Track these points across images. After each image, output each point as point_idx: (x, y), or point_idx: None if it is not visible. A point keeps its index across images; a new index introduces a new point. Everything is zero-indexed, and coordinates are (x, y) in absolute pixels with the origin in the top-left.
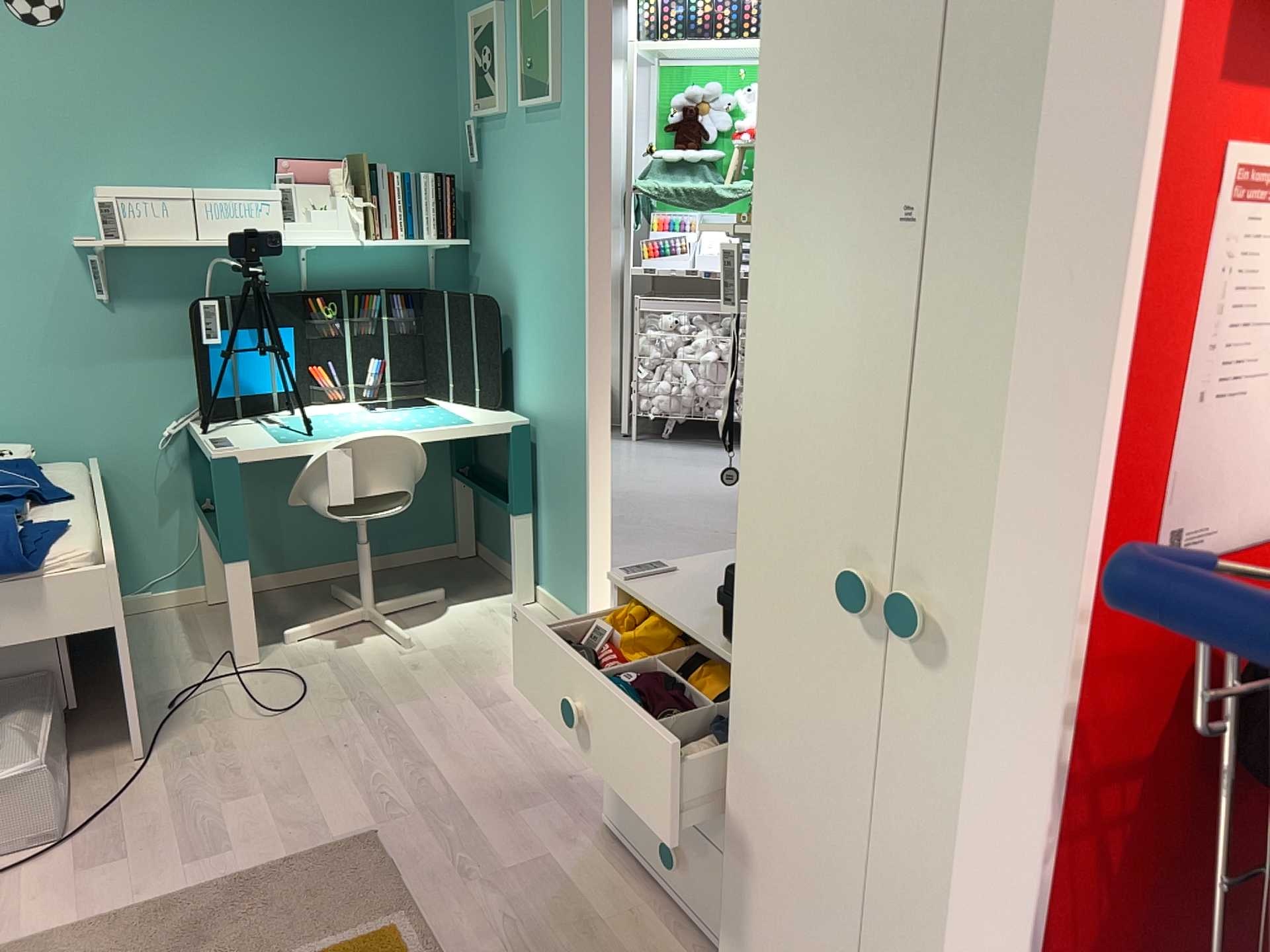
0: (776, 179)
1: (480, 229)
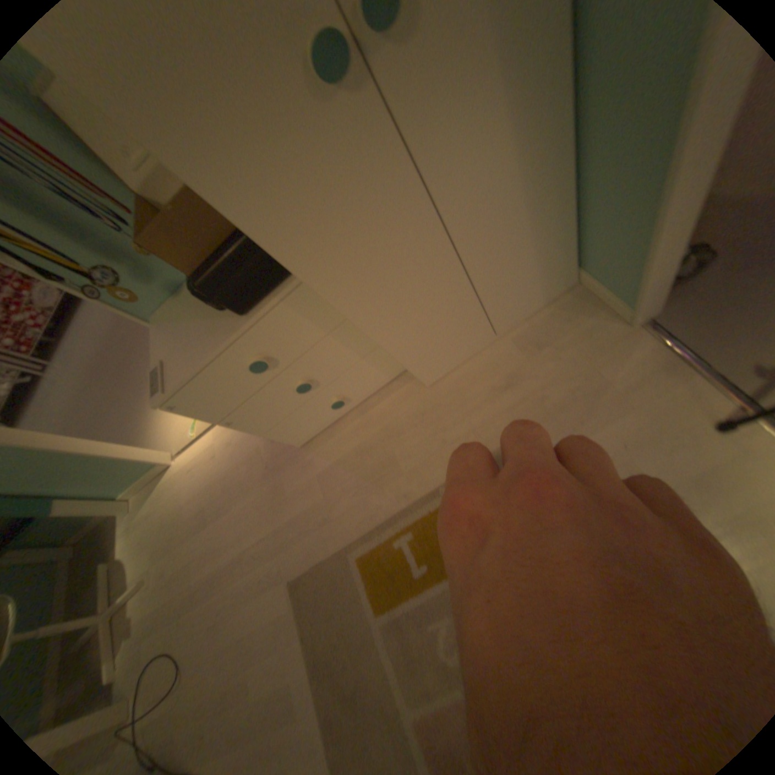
0: None
1: None
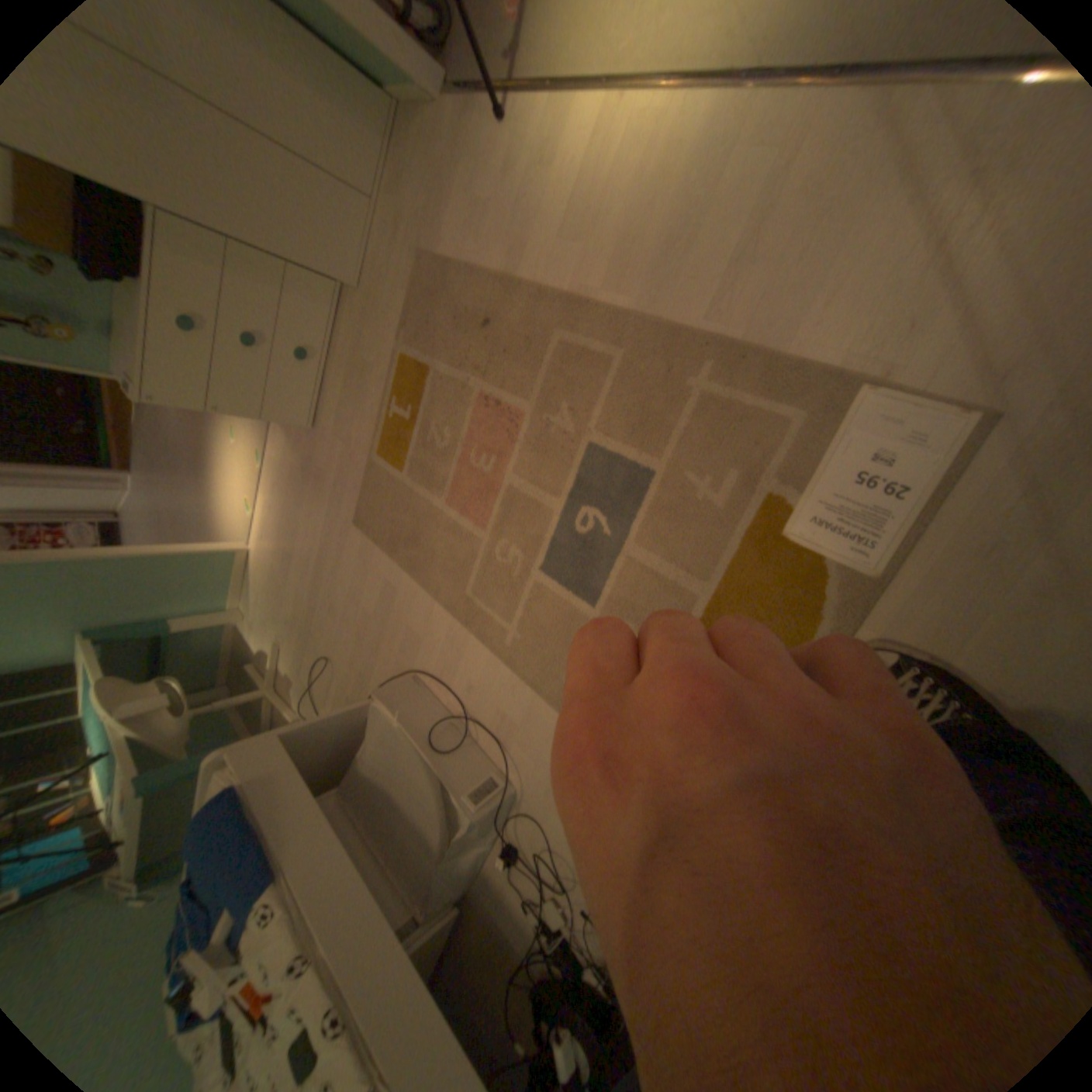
0: None
1: None
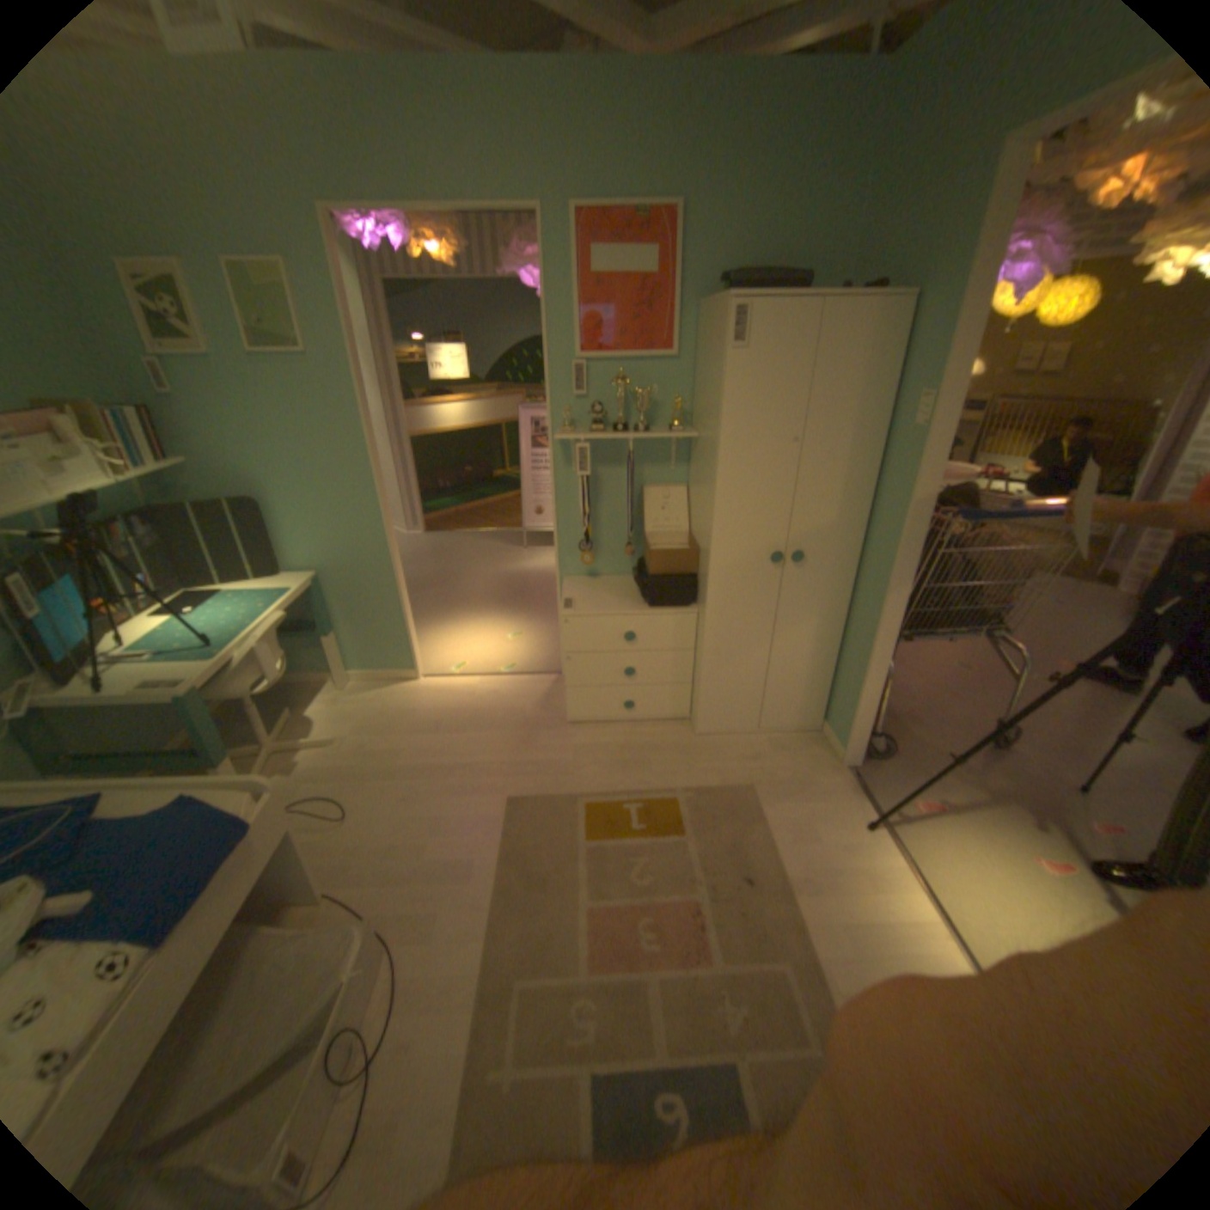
0: (737, 431)
1: (184, 446)
